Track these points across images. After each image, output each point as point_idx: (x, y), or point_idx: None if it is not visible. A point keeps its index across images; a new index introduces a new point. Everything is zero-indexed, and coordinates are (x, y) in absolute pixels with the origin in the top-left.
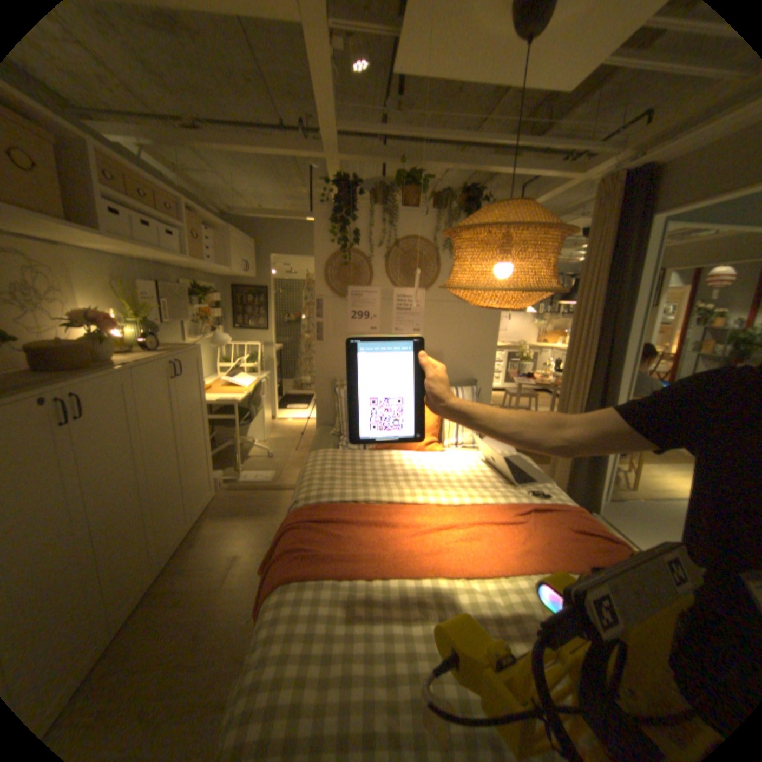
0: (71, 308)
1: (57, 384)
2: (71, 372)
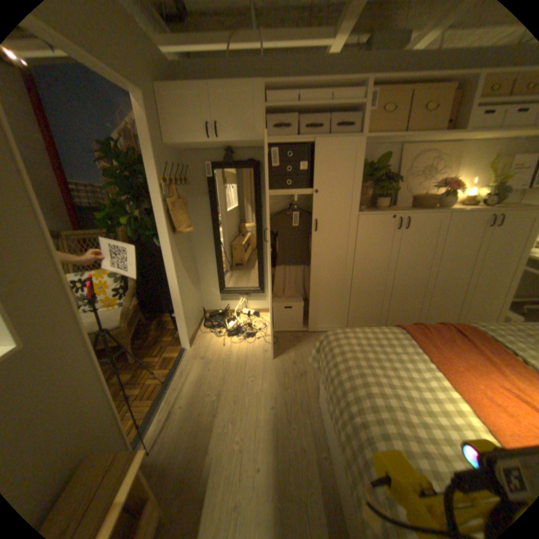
0: (450, 178)
1: (403, 212)
2: (420, 210)
